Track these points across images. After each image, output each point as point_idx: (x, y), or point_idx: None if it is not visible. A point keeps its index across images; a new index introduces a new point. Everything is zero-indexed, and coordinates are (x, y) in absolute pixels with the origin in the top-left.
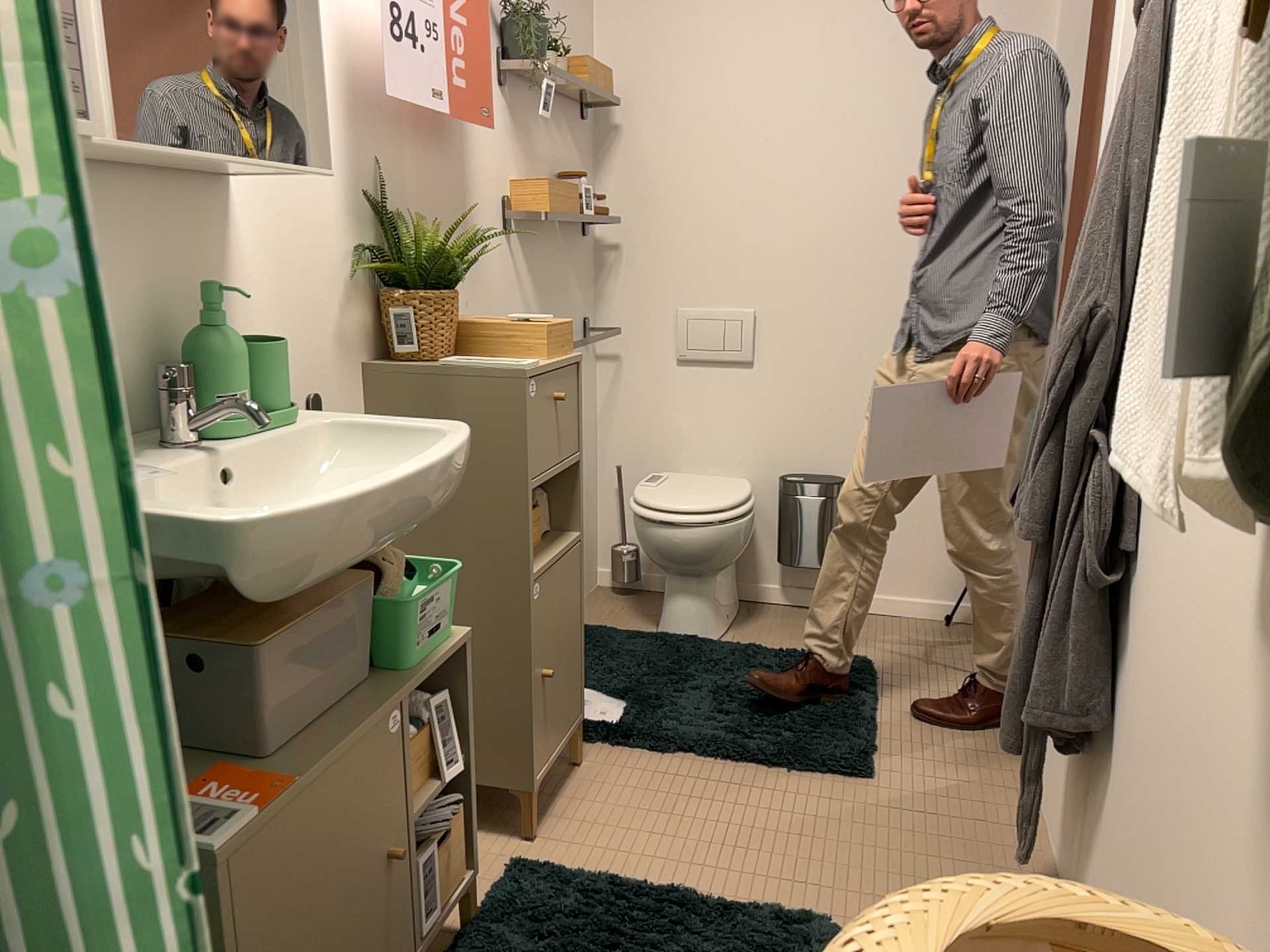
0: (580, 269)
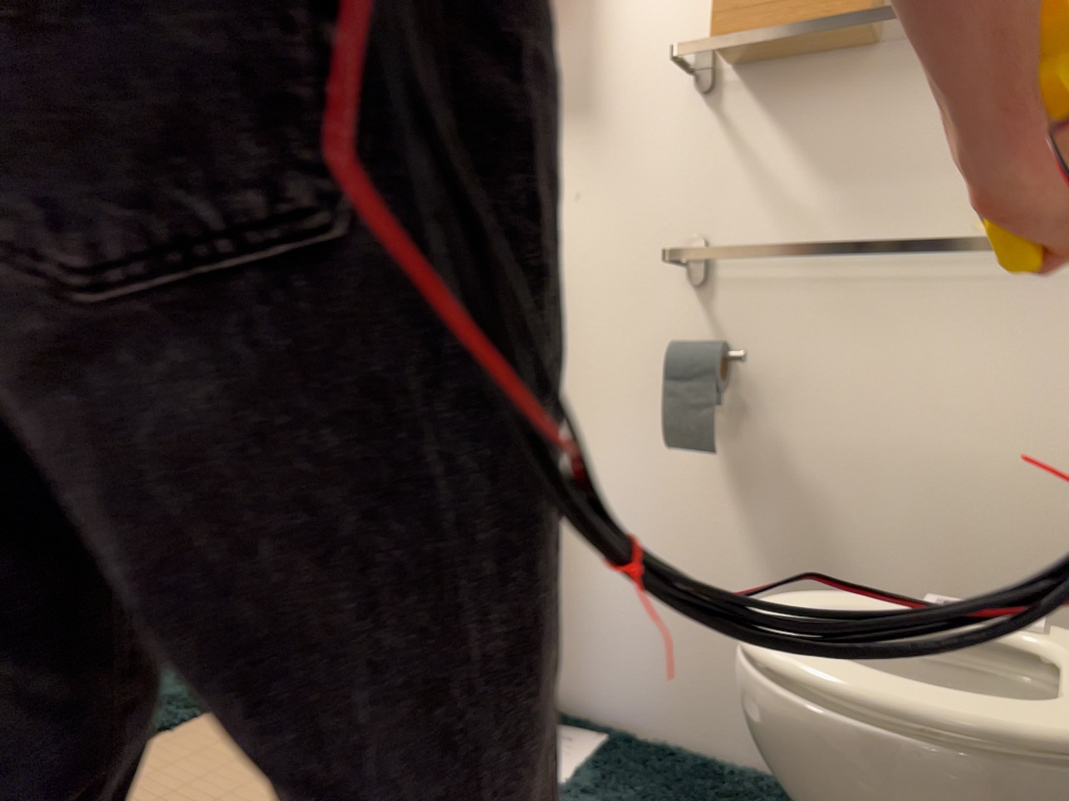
0: None
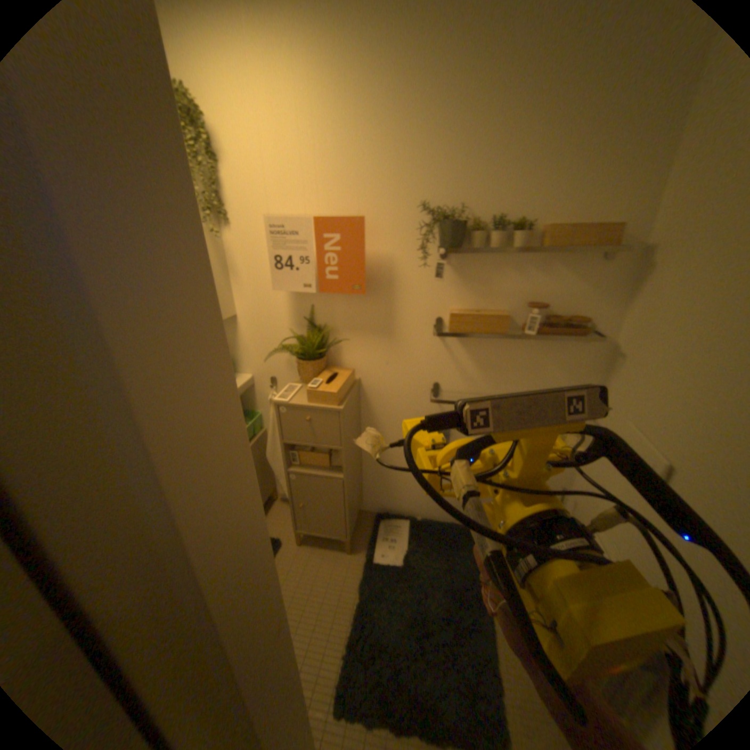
0: (569, 362)
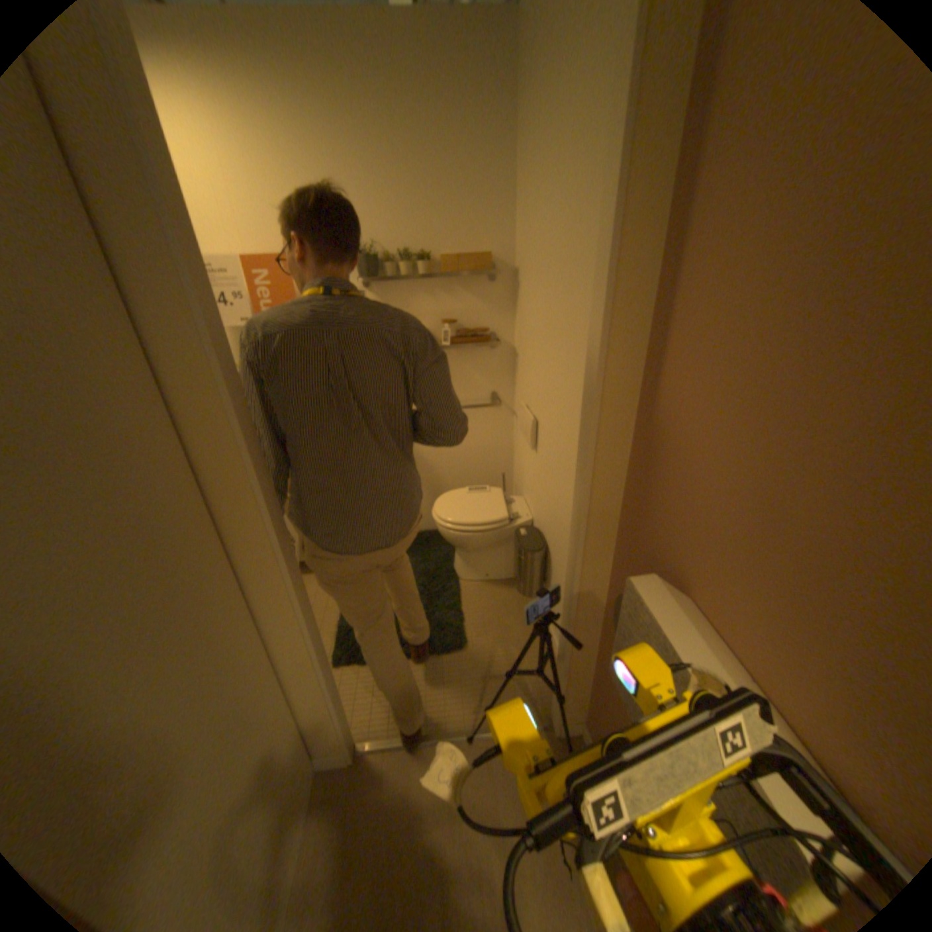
0: (484, 367)
